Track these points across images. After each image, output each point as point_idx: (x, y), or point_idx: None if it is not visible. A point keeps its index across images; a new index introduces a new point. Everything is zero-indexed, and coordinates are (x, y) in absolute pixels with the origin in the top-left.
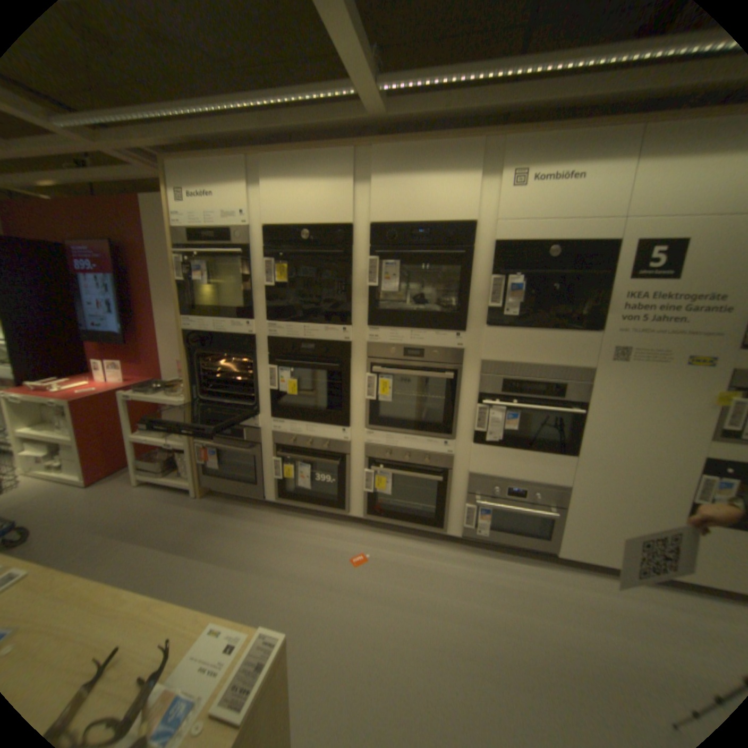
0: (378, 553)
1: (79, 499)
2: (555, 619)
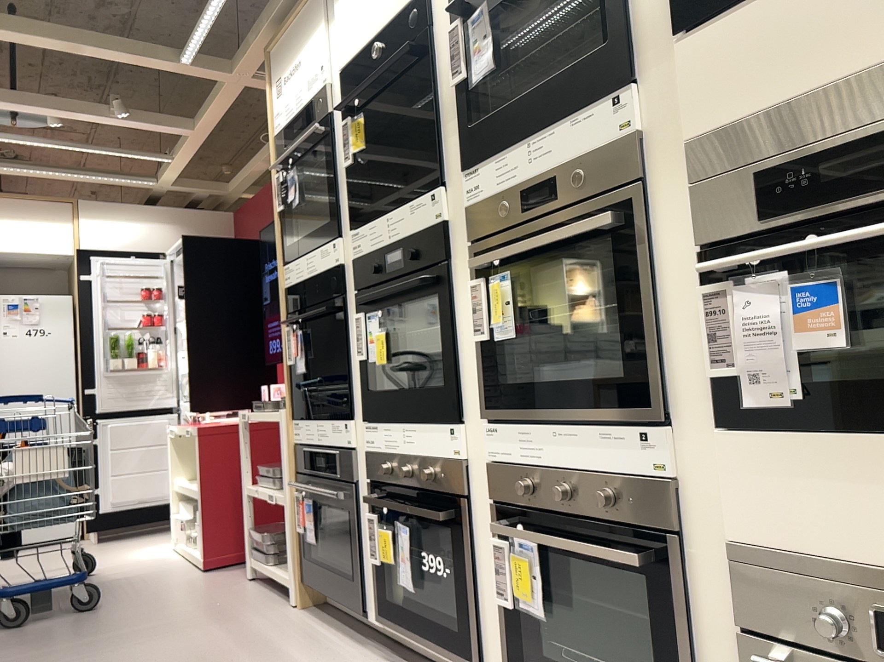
0: None
1: (187, 579)
2: None
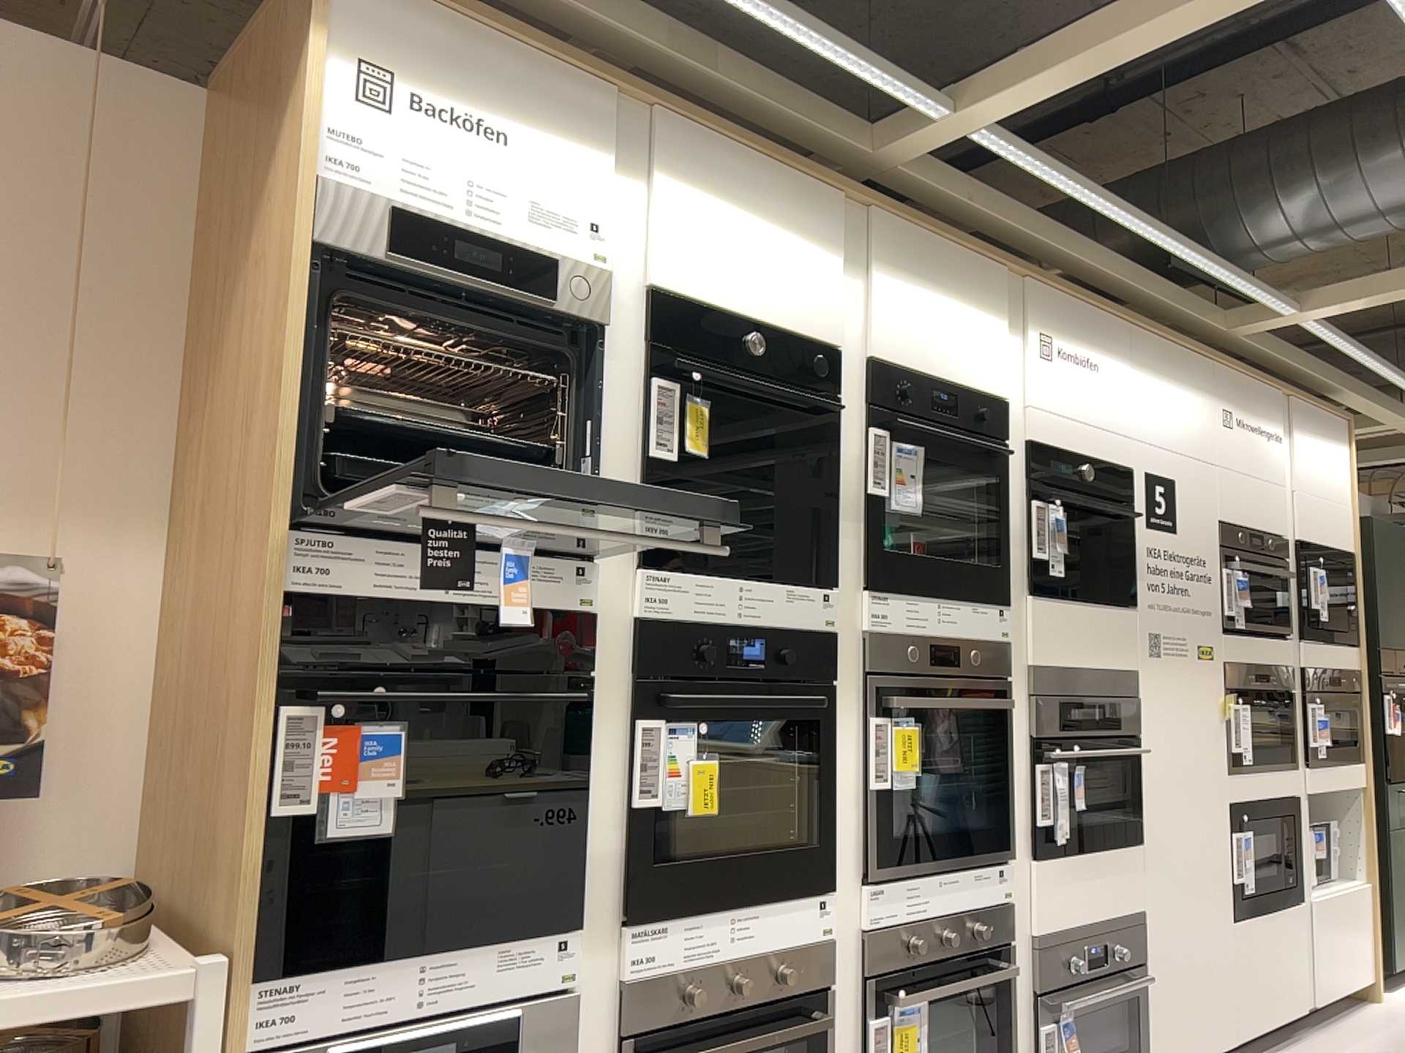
0: None
1: None
2: None
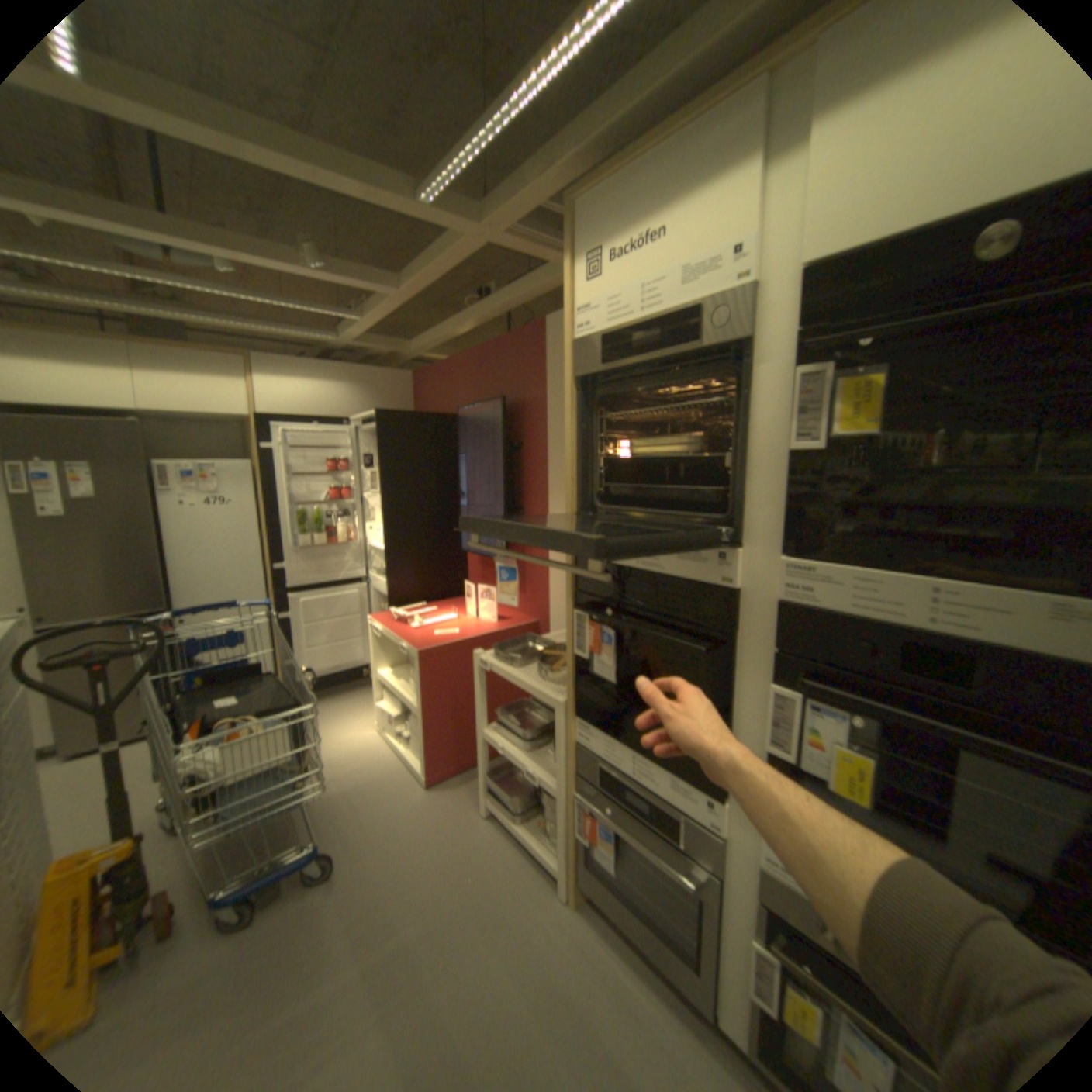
0: None
1: (413, 808)
2: None
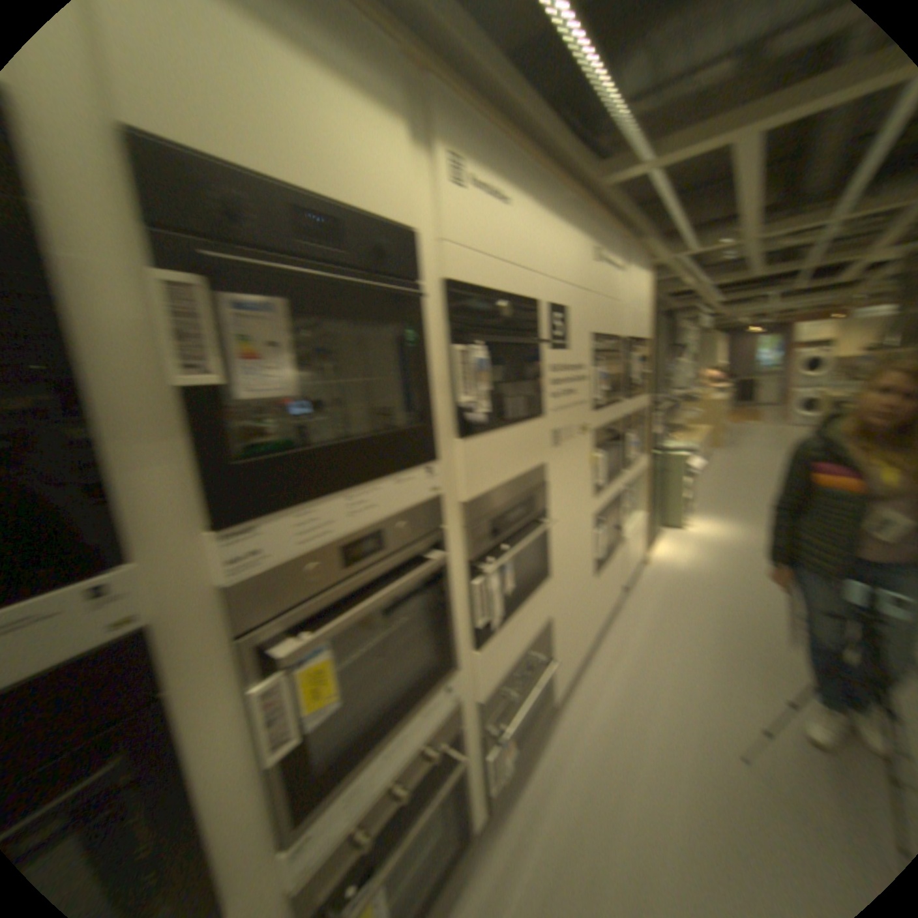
0: None
1: None
2: (627, 785)
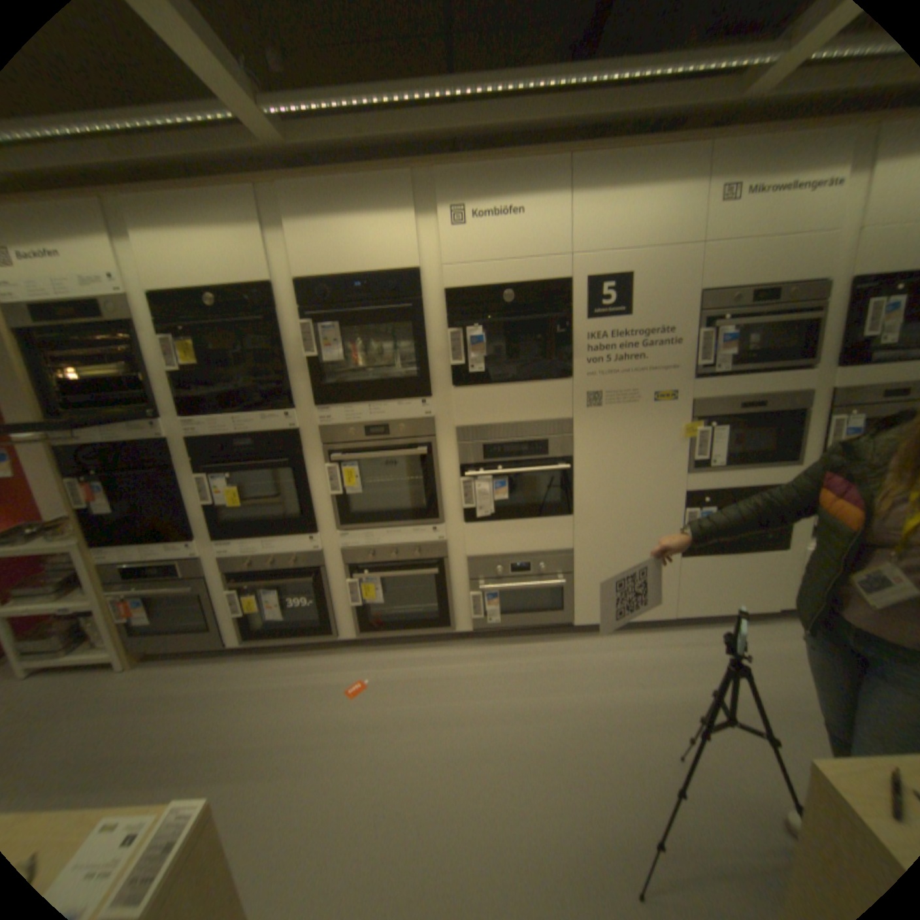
0: (378, 675)
1: None
2: (572, 692)
